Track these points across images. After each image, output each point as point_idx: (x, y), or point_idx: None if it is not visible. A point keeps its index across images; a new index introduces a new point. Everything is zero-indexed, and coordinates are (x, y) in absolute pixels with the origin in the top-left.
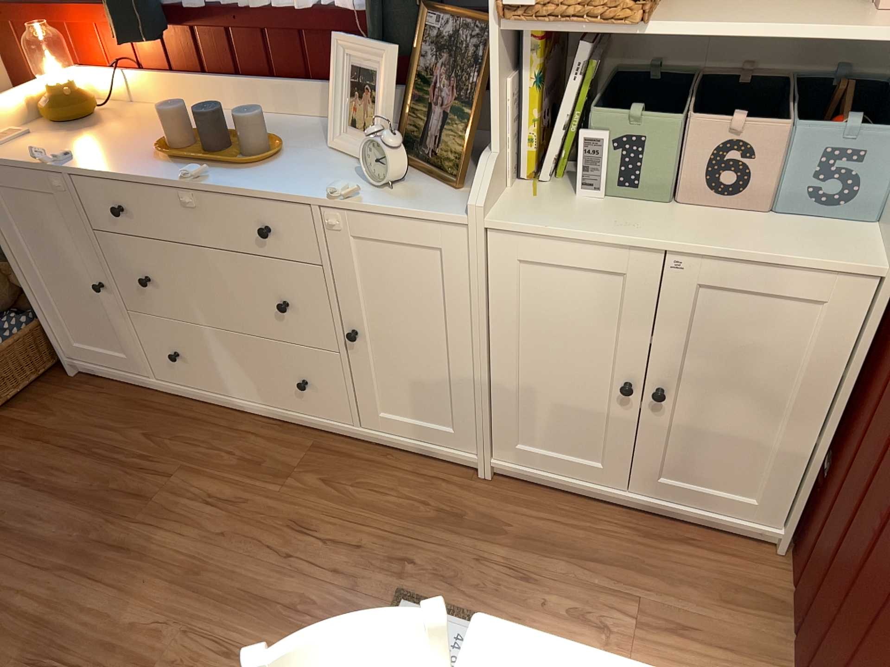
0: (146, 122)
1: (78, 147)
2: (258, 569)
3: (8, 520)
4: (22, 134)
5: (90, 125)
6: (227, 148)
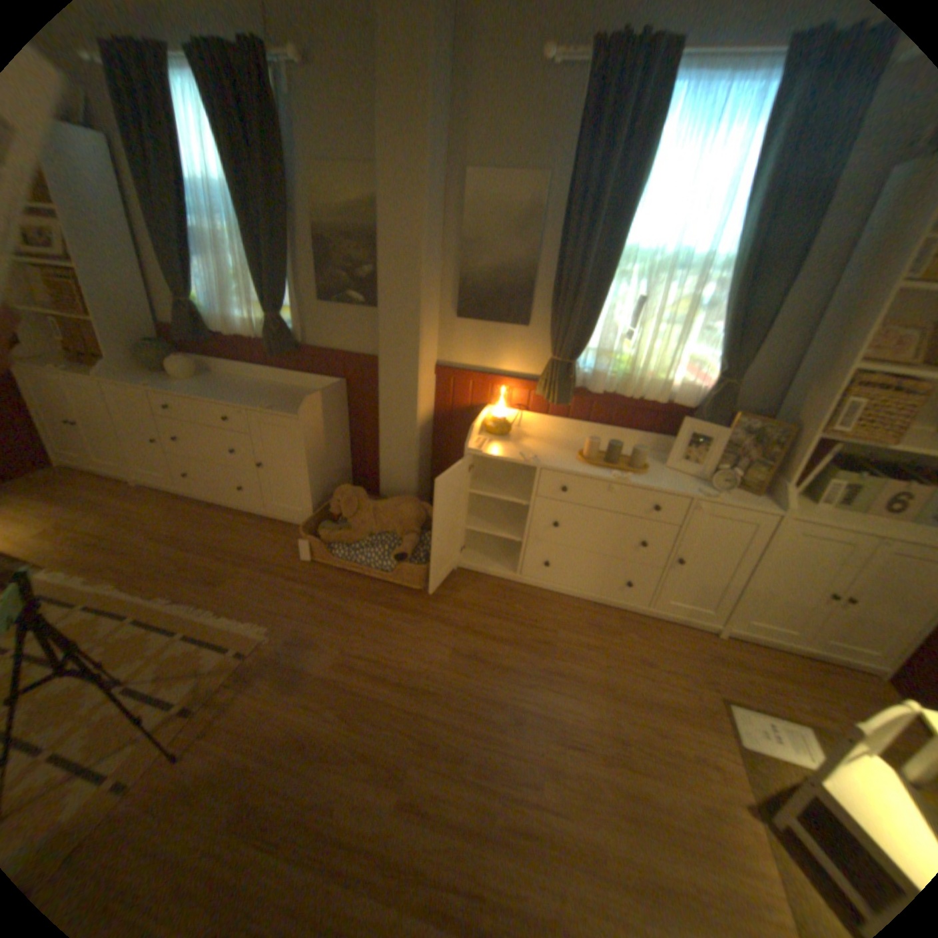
0: (542, 441)
1: (528, 453)
2: (641, 689)
3: (480, 658)
4: (487, 442)
5: (513, 439)
6: (618, 464)
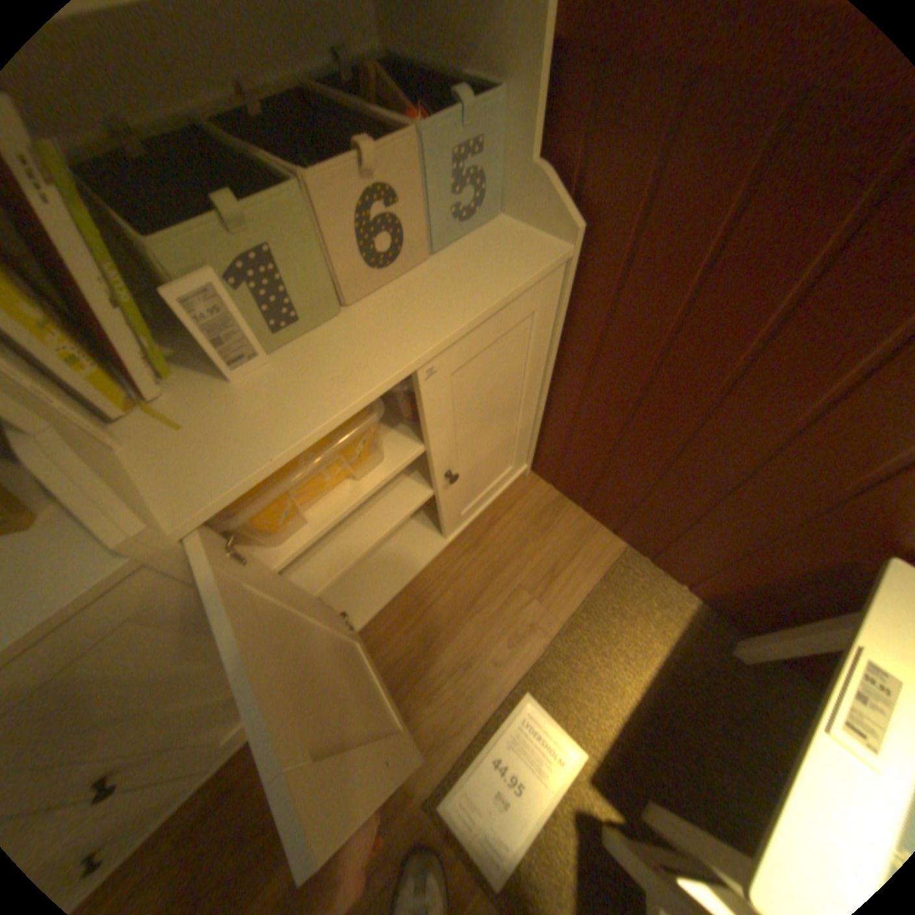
0: None
1: None
2: None
3: None
4: None
5: None
6: None
